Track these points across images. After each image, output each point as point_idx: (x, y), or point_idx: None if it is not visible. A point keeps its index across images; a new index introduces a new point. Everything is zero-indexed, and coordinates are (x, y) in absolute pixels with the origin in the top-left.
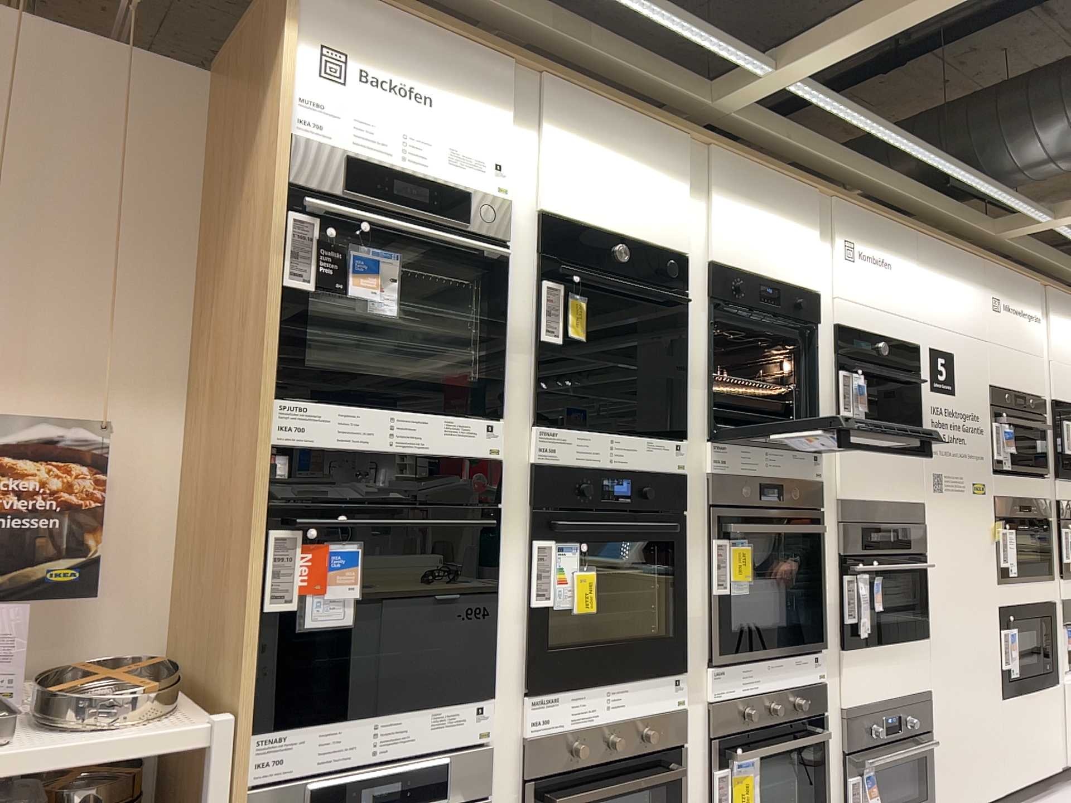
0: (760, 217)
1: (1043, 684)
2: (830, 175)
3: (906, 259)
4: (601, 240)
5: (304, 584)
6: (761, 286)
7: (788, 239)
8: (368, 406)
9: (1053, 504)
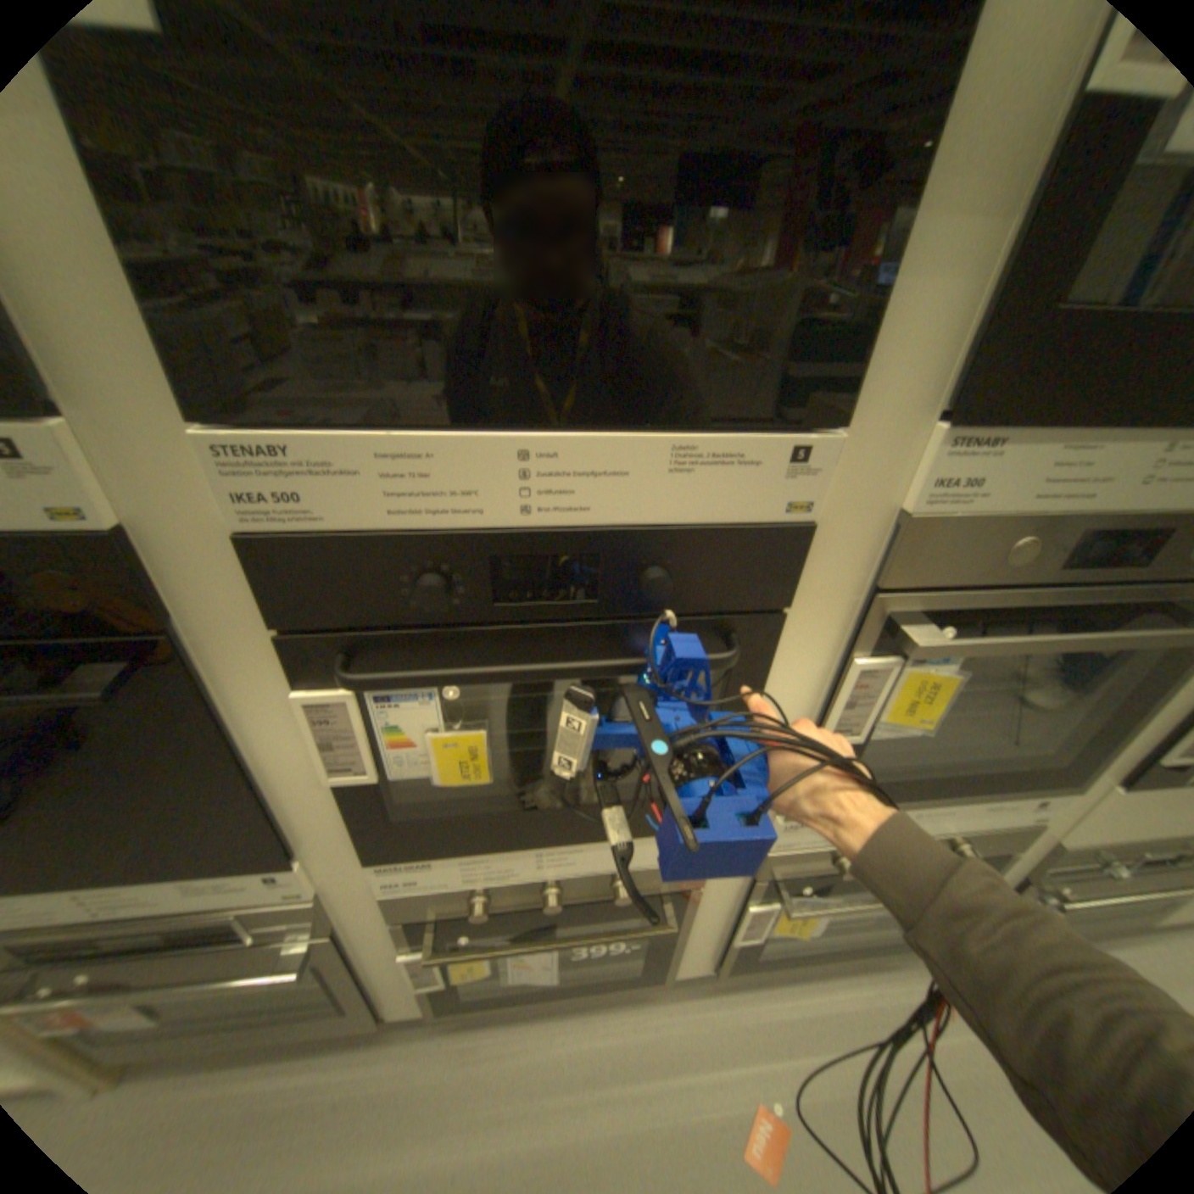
0: None
1: None
2: None
3: None
4: None
5: None
6: None
7: None
8: None
9: None
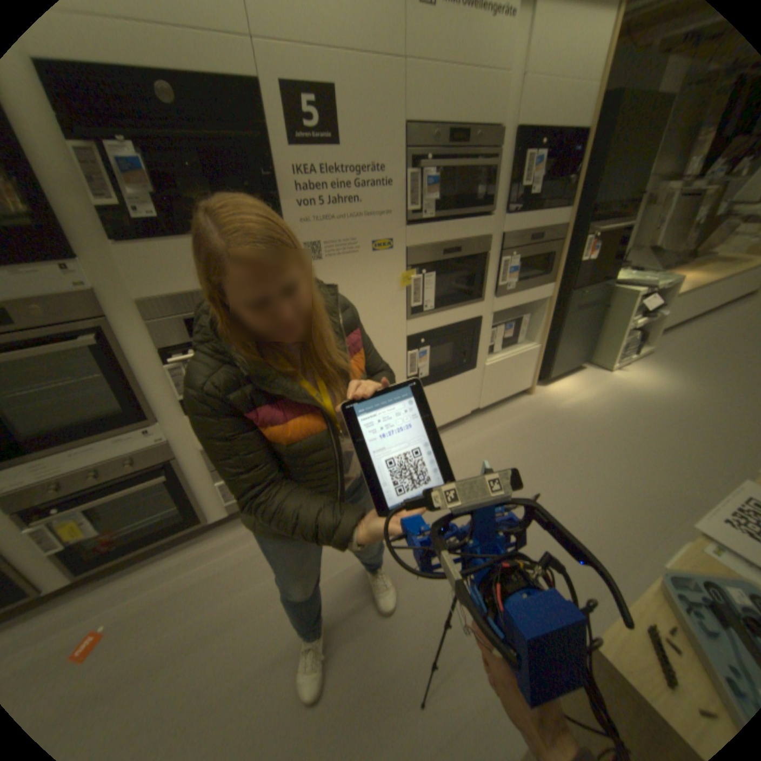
0: None
1: (456, 374)
2: None
3: None
4: None
5: None
6: None
7: None
8: None
9: (501, 238)
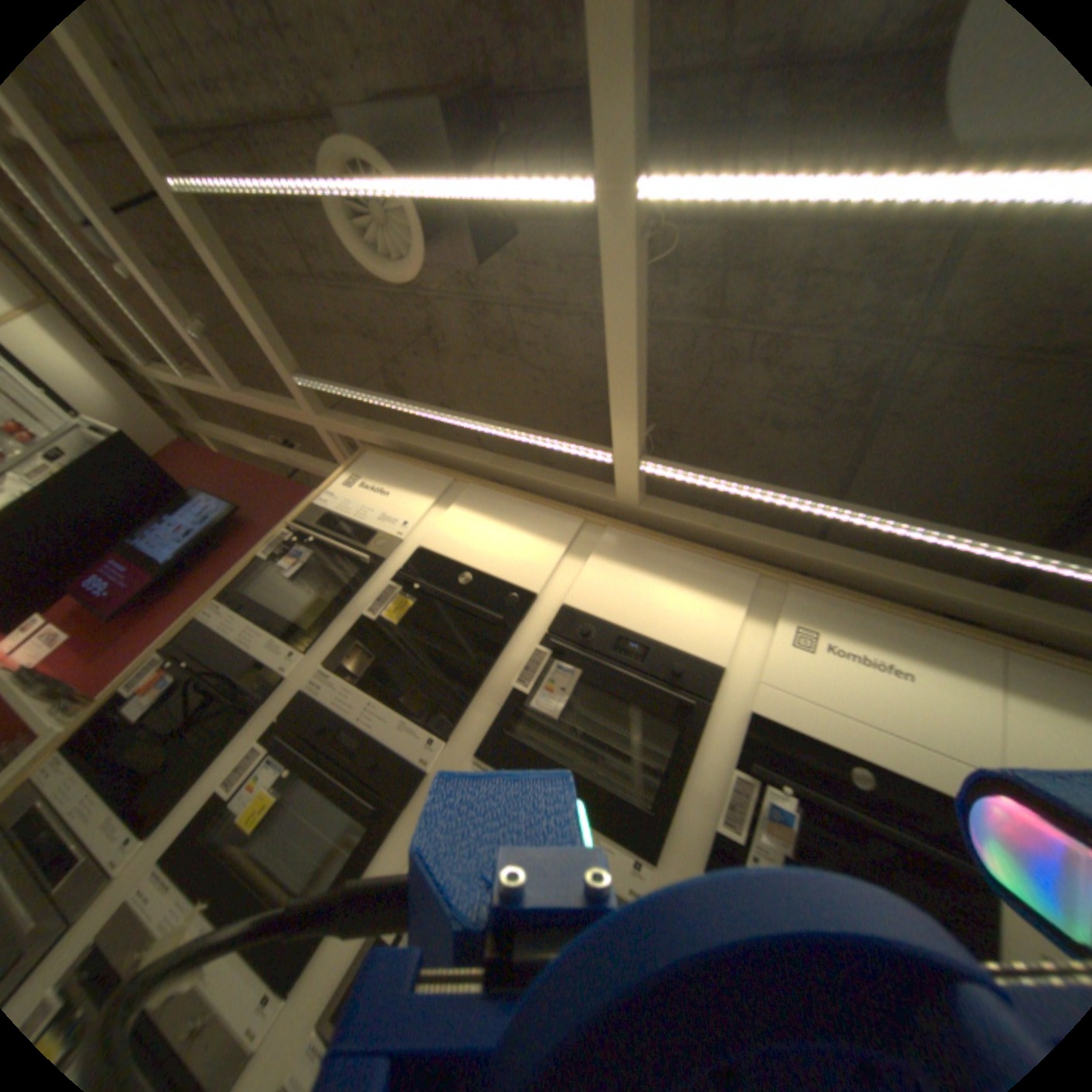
0: (646, 581)
1: None
2: (810, 568)
3: (971, 675)
4: (456, 572)
5: (142, 692)
6: (624, 639)
7: (683, 606)
8: (244, 620)
9: None
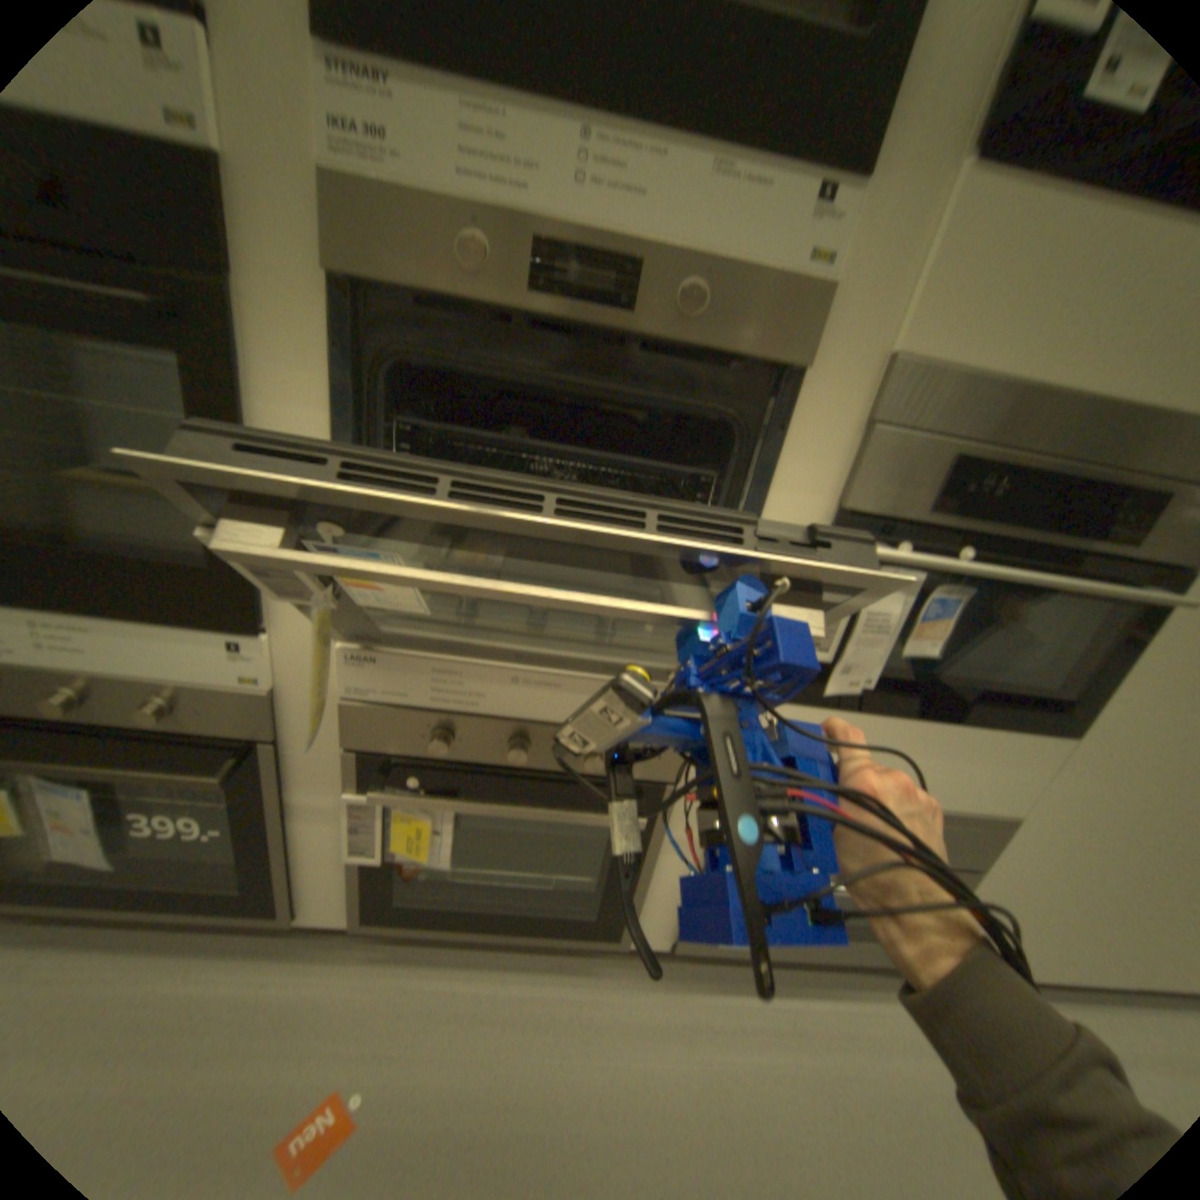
0: None
1: None
2: None
3: None
4: None
5: None
6: None
7: None
8: None
9: None
